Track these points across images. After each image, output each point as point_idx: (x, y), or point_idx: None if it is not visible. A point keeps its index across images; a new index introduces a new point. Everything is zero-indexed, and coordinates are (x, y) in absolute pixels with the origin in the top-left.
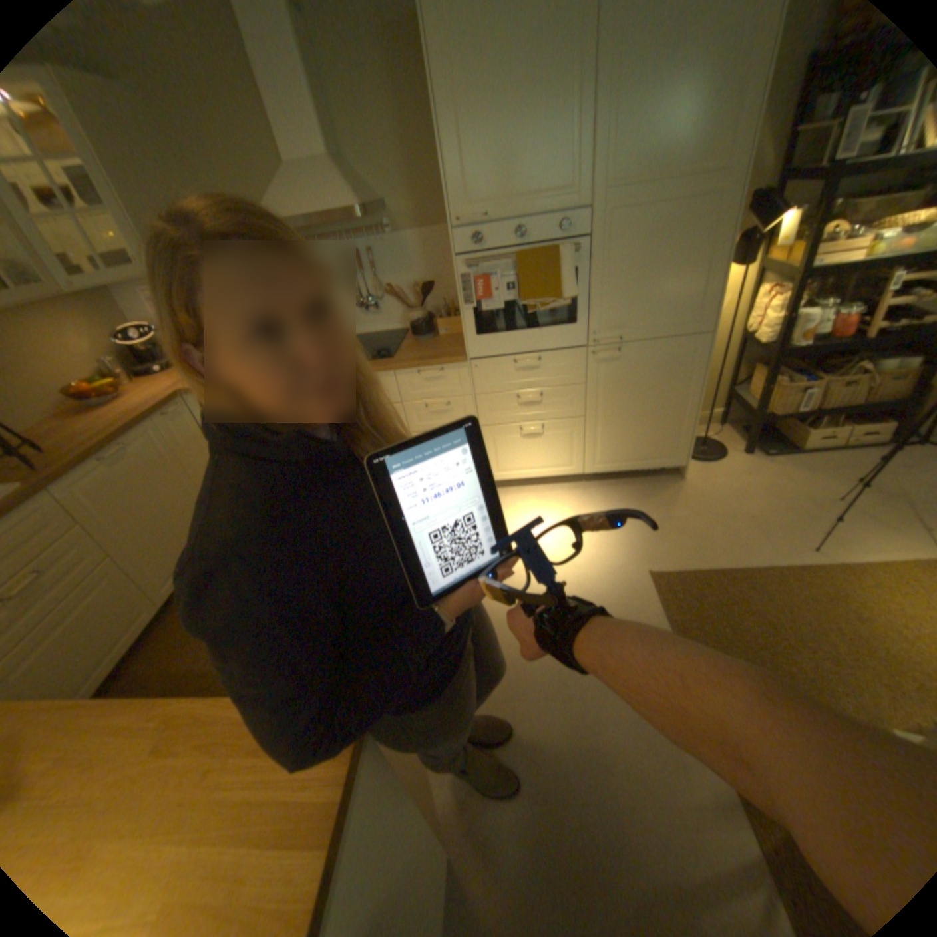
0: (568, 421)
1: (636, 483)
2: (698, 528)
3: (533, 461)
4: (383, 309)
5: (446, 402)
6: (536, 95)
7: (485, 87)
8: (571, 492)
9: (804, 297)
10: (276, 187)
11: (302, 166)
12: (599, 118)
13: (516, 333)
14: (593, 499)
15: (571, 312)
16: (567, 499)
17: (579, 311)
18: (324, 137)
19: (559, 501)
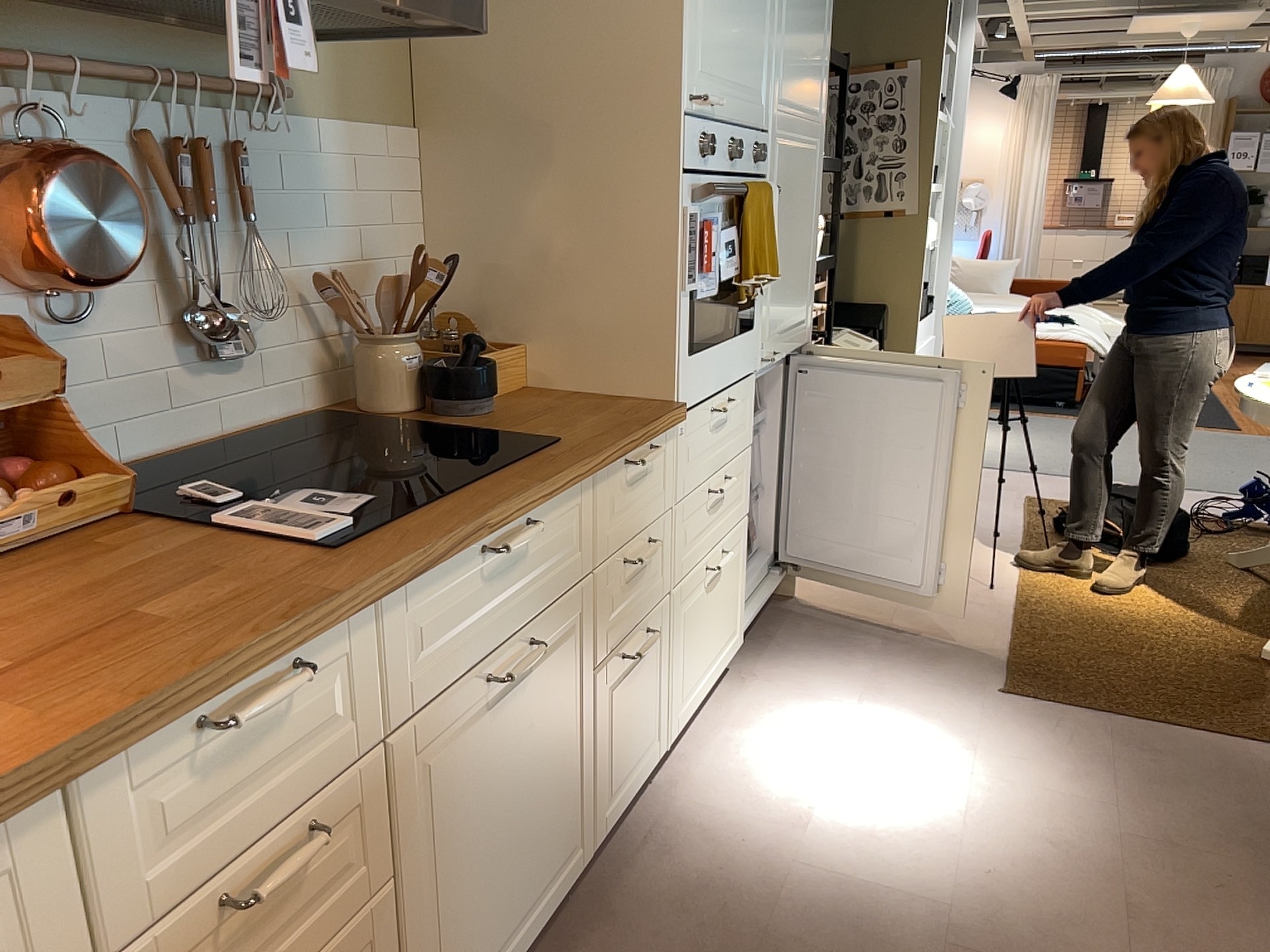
0: (740, 529)
1: (774, 629)
2: (915, 627)
3: (713, 644)
4: (253, 349)
5: (648, 538)
6: None
7: None
8: (752, 688)
9: None
10: None
11: None
12: (780, 13)
13: (719, 346)
14: (788, 674)
15: (751, 306)
16: (769, 698)
17: (757, 305)
18: None
19: (768, 707)
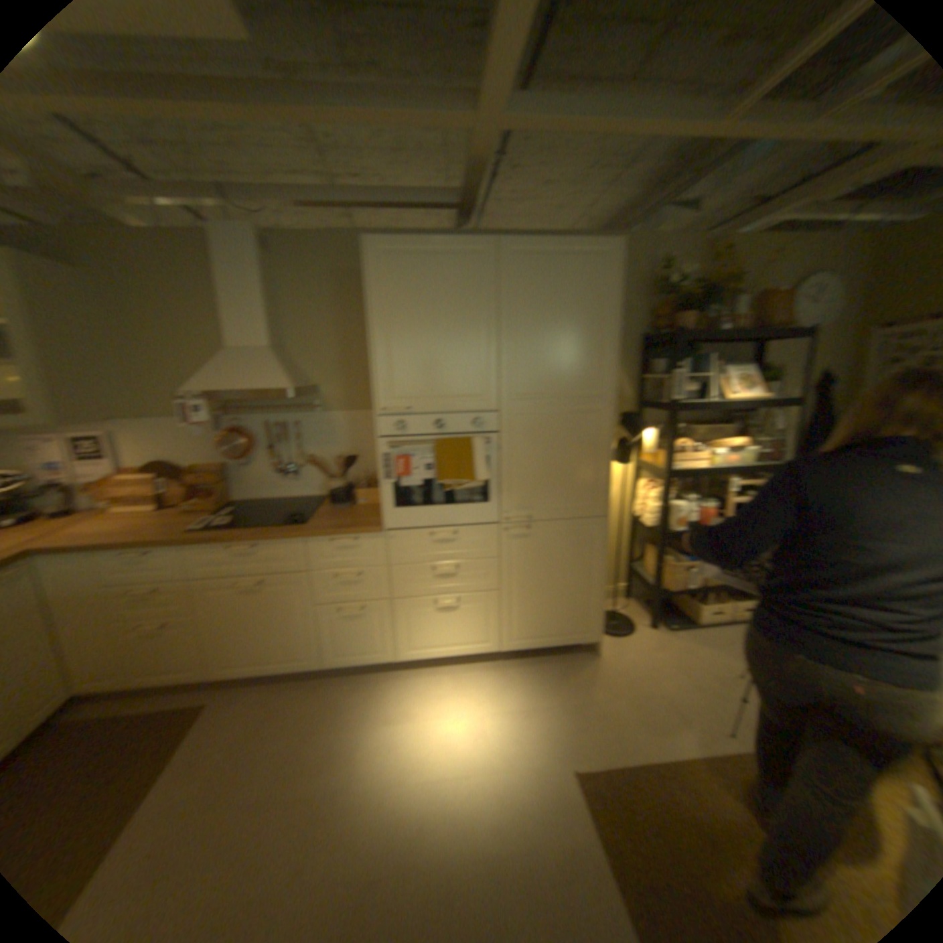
0: (486, 595)
1: (556, 662)
2: (621, 715)
3: (451, 637)
4: (307, 475)
5: (361, 571)
6: (456, 332)
7: (417, 322)
8: (491, 674)
9: (674, 492)
10: (219, 365)
11: (249, 352)
12: (504, 353)
13: (436, 507)
14: (514, 681)
15: (486, 492)
16: (486, 682)
17: (494, 492)
18: (274, 334)
19: (478, 684)
